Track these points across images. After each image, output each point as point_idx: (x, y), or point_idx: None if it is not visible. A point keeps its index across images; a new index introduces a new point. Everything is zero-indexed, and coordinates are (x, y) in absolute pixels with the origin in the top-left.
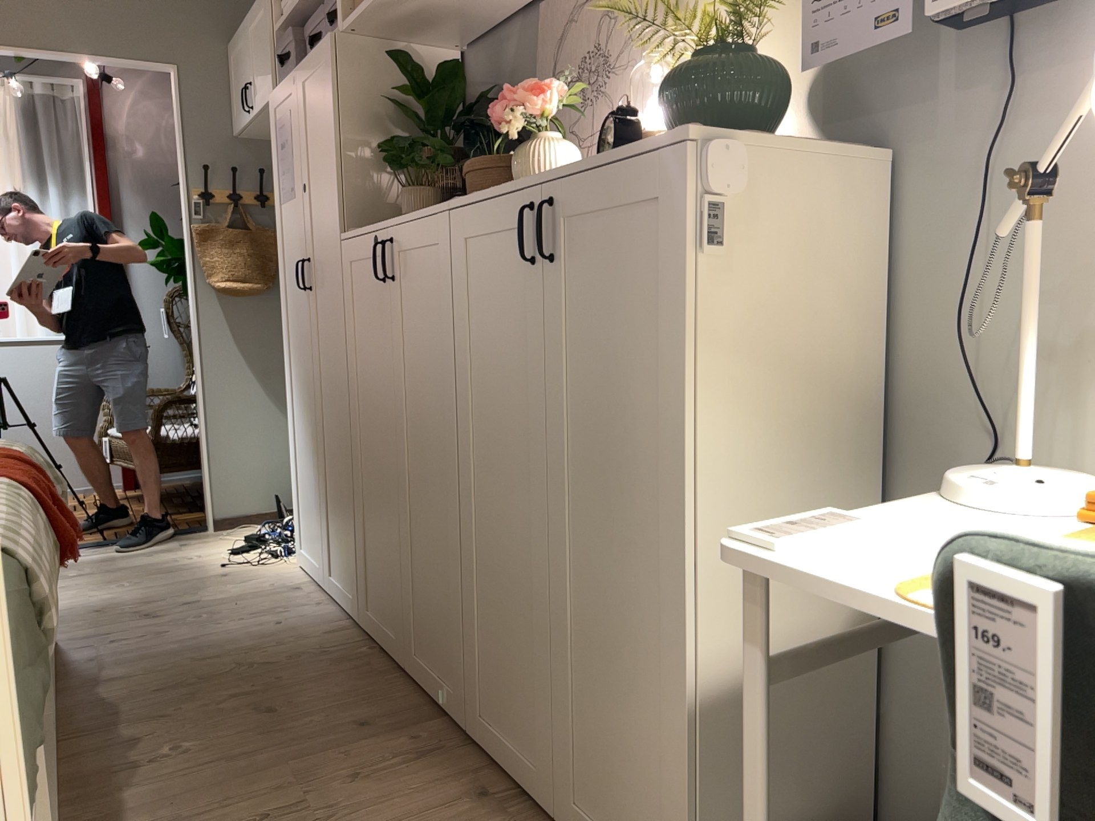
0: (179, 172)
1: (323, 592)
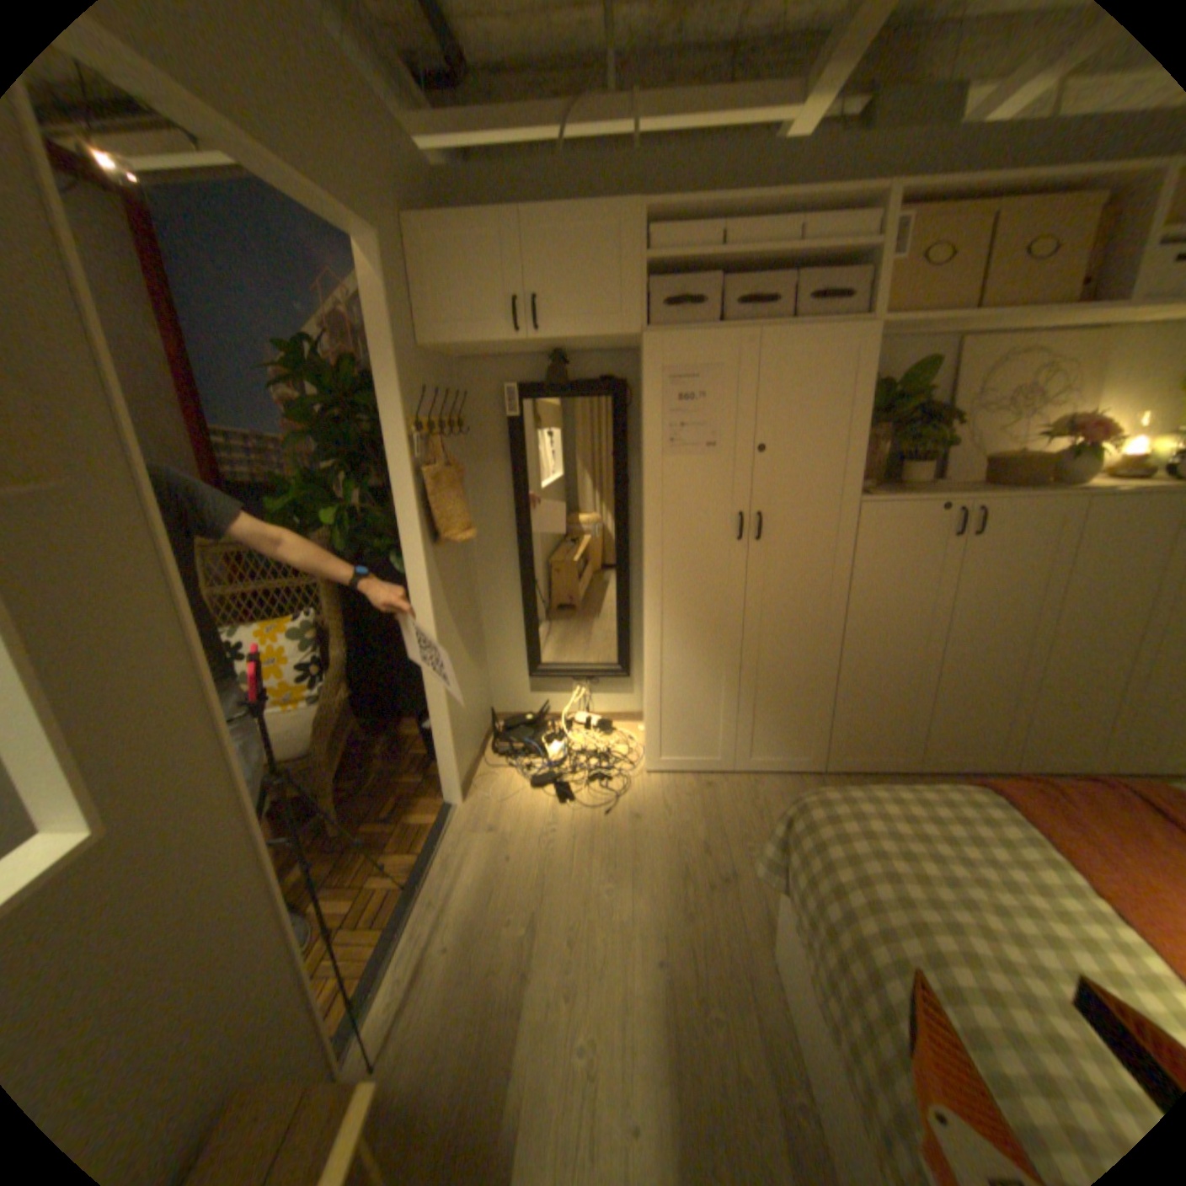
0: (381, 395)
1: (732, 774)
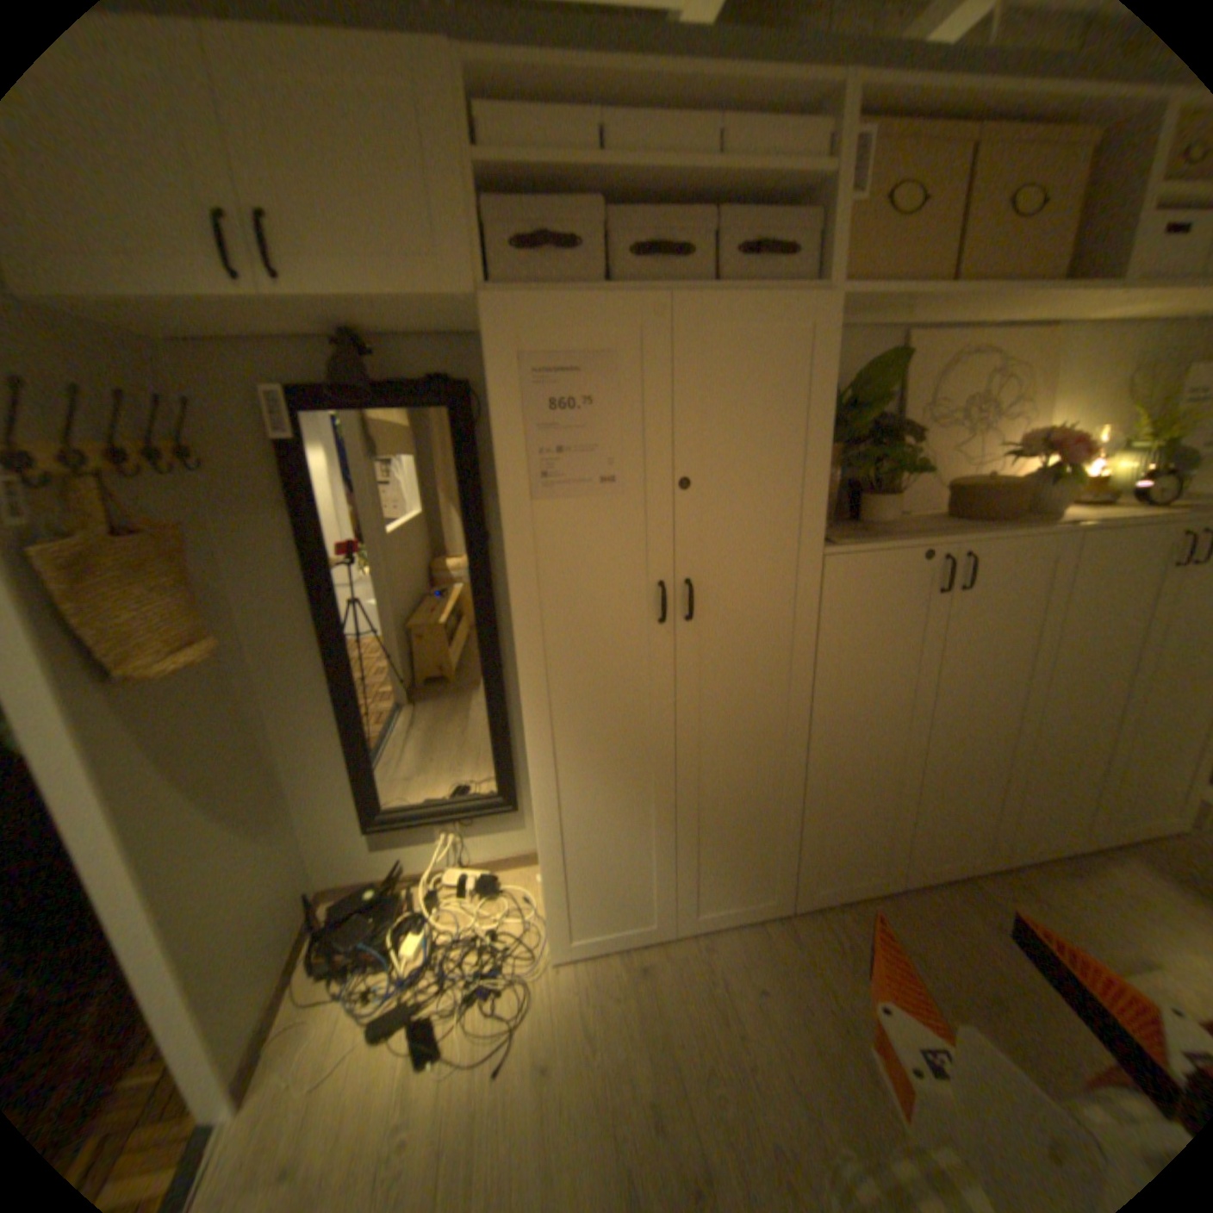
0: None
1: (674, 942)
